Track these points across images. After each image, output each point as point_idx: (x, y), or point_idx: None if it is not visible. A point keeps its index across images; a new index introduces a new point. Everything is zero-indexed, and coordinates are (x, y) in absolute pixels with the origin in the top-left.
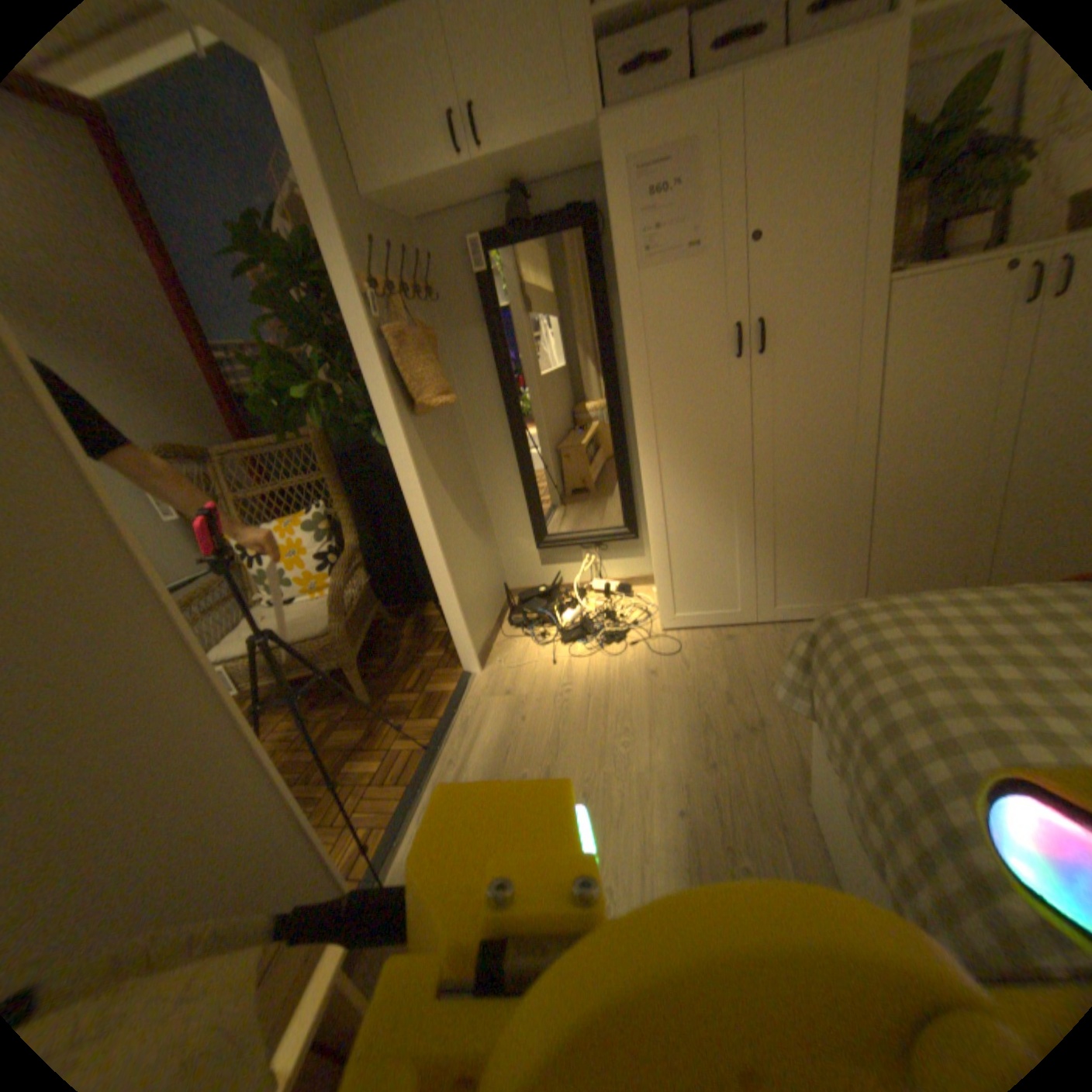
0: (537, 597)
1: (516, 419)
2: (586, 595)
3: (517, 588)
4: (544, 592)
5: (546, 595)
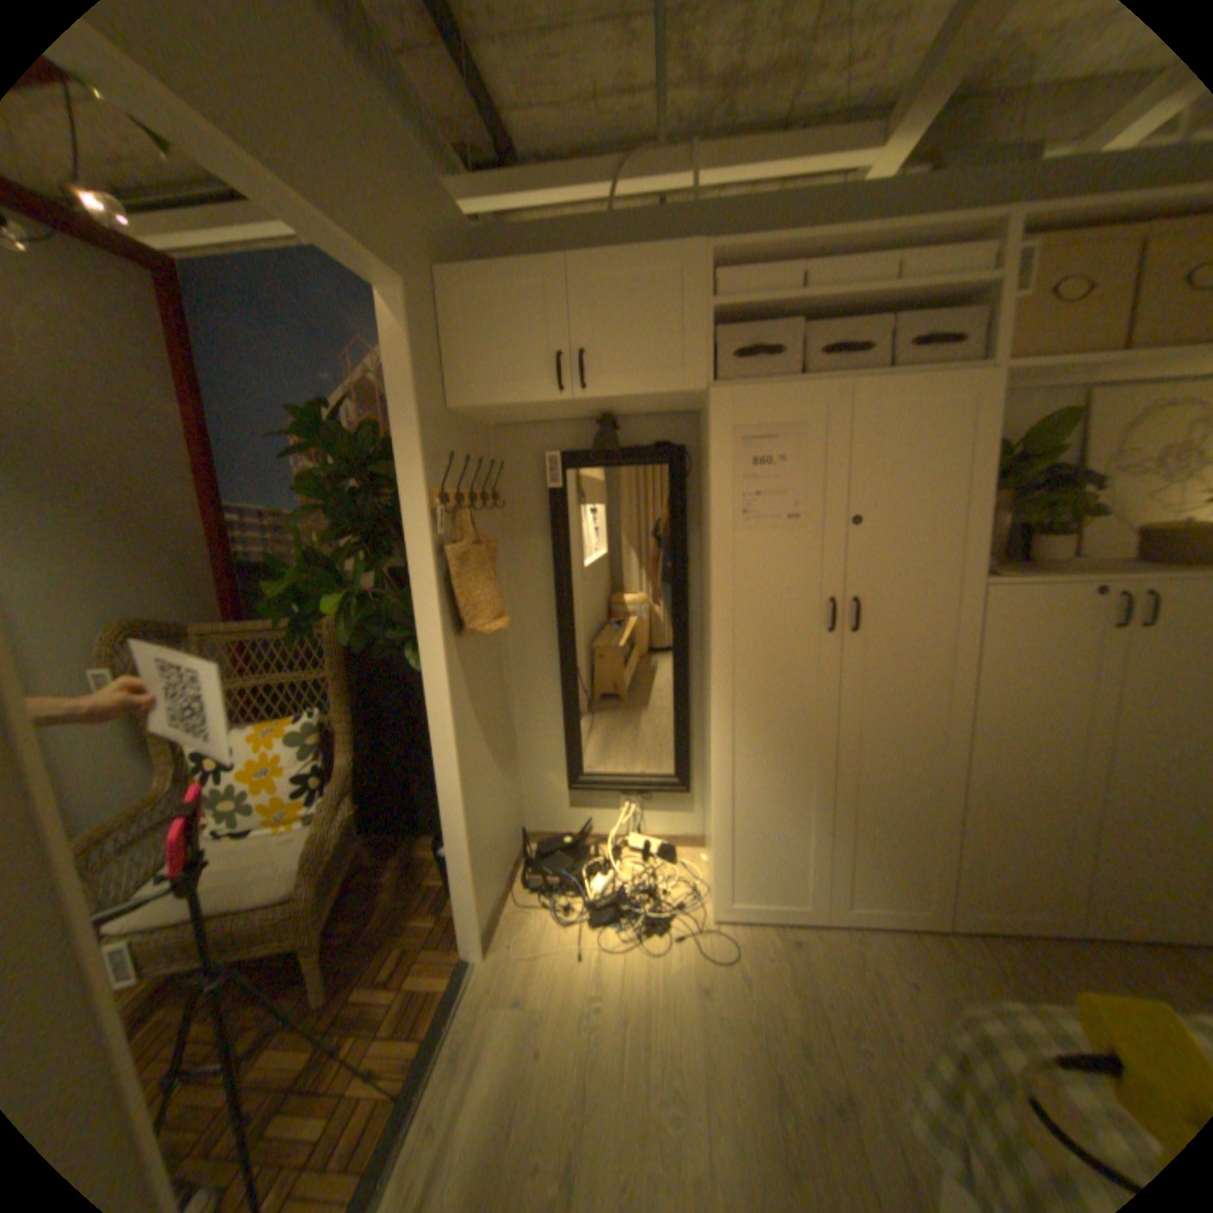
0: (562, 855)
1: (568, 644)
2: (621, 856)
3: (536, 835)
4: (569, 845)
5: (573, 852)
